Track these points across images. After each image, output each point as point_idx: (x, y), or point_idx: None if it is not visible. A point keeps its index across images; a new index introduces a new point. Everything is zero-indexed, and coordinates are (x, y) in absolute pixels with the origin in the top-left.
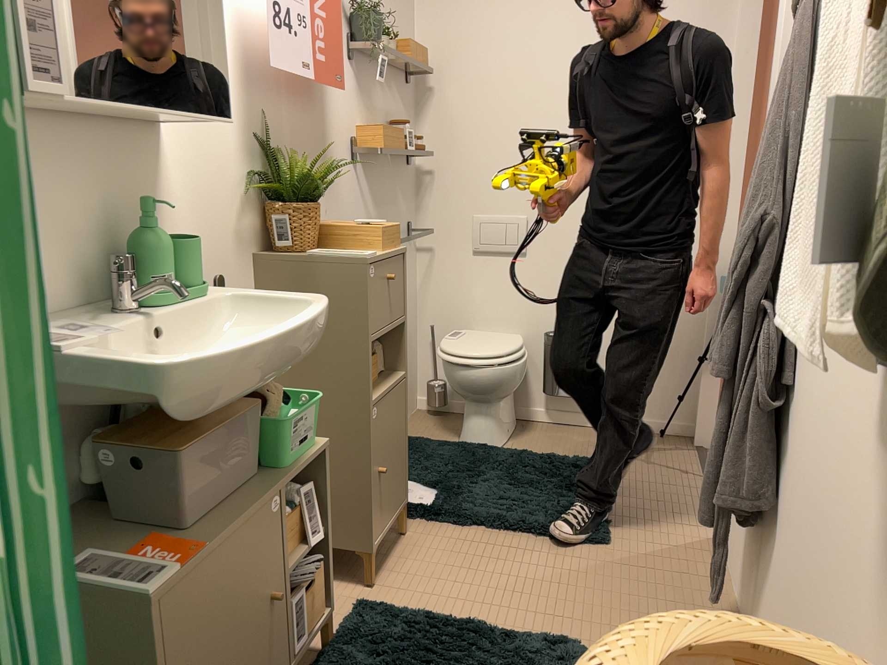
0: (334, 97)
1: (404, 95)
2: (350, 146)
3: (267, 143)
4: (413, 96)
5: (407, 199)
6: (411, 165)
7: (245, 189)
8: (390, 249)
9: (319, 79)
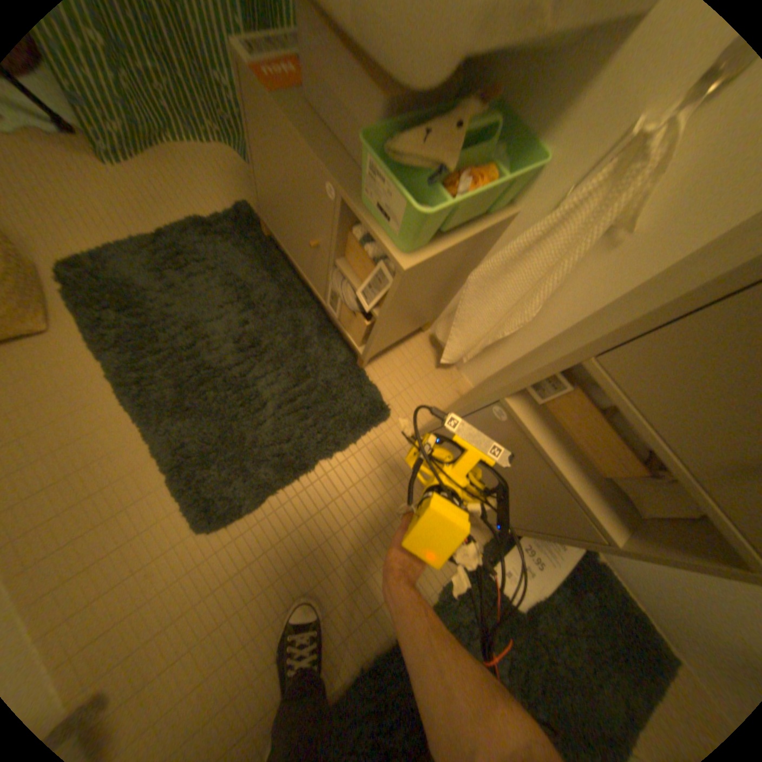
0: None
1: None
2: None
3: None
4: None
5: None
6: None
7: None
8: None
9: None
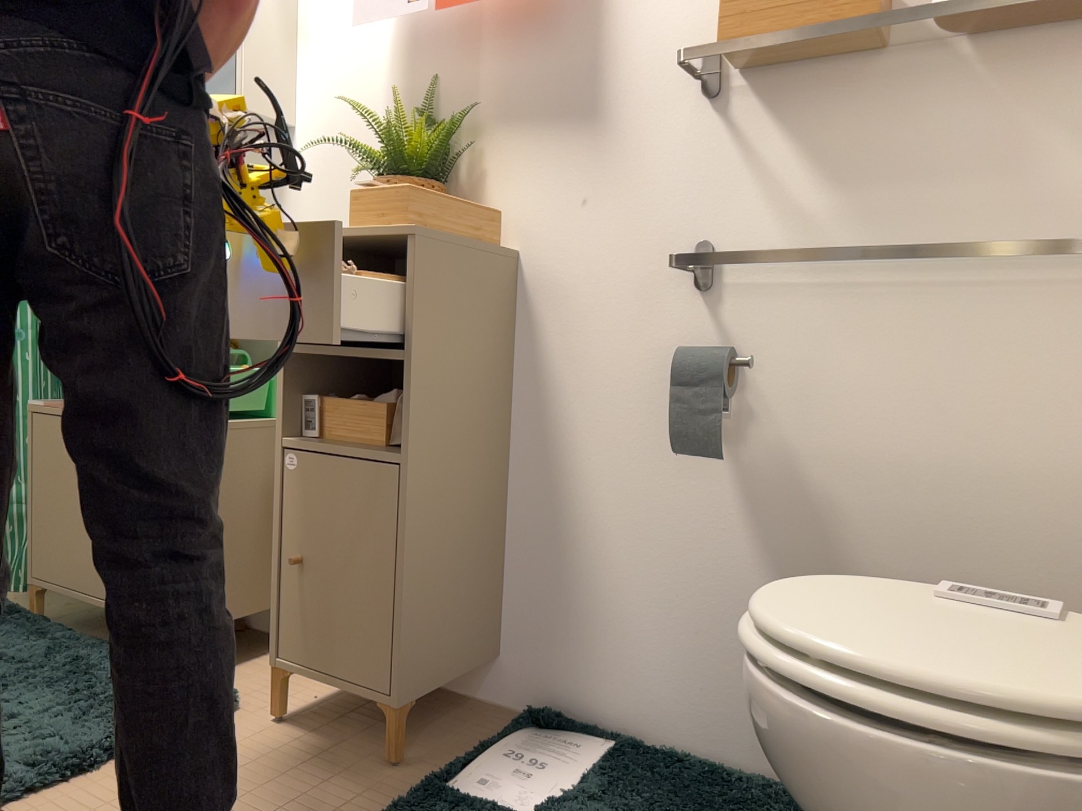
0: None
1: None
2: (687, 71)
3: (433, 117)
4: None
5: None
6: None
7: (360, 177)
8: (366, 227)
9: (452, 6)
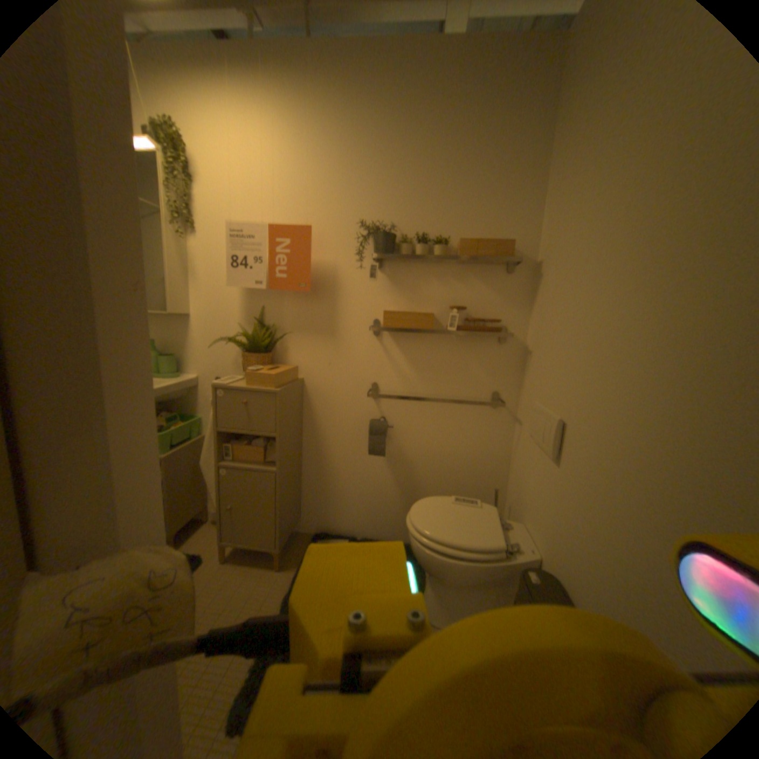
0: (350, 291)
1: (501, 279)
2: (370, 322)
3: (263, 320)
4: (527, 277)
5: (496, 370)
6: (511, 341)
7: (229, 341)
8: (254, 385)
9: (276, 285)
